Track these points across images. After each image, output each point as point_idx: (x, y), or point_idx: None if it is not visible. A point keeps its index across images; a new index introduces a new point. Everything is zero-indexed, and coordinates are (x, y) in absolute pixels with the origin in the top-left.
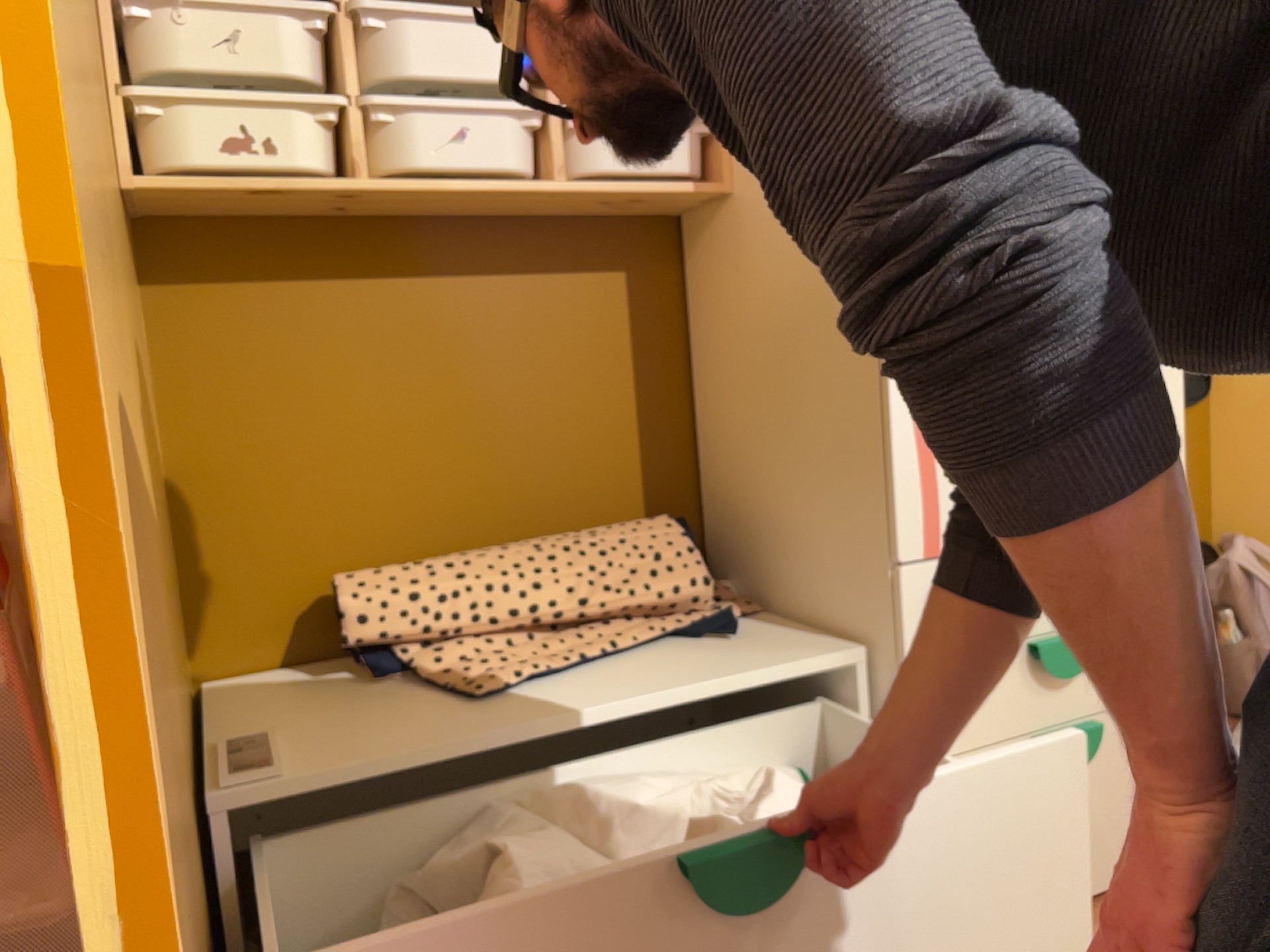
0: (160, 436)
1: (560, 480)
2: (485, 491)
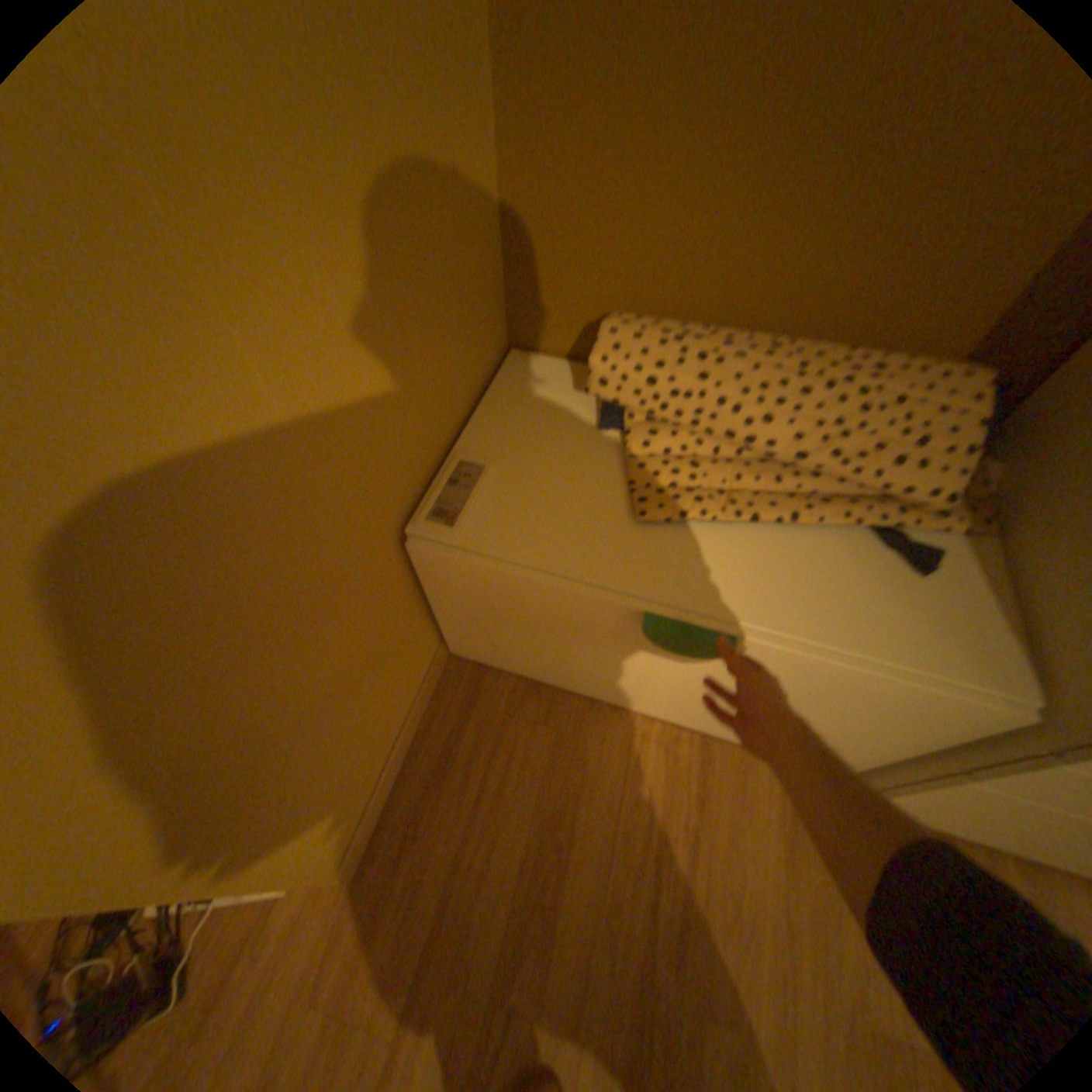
0: (486, 103)
1: (895, 274)
2: (798, 260)
